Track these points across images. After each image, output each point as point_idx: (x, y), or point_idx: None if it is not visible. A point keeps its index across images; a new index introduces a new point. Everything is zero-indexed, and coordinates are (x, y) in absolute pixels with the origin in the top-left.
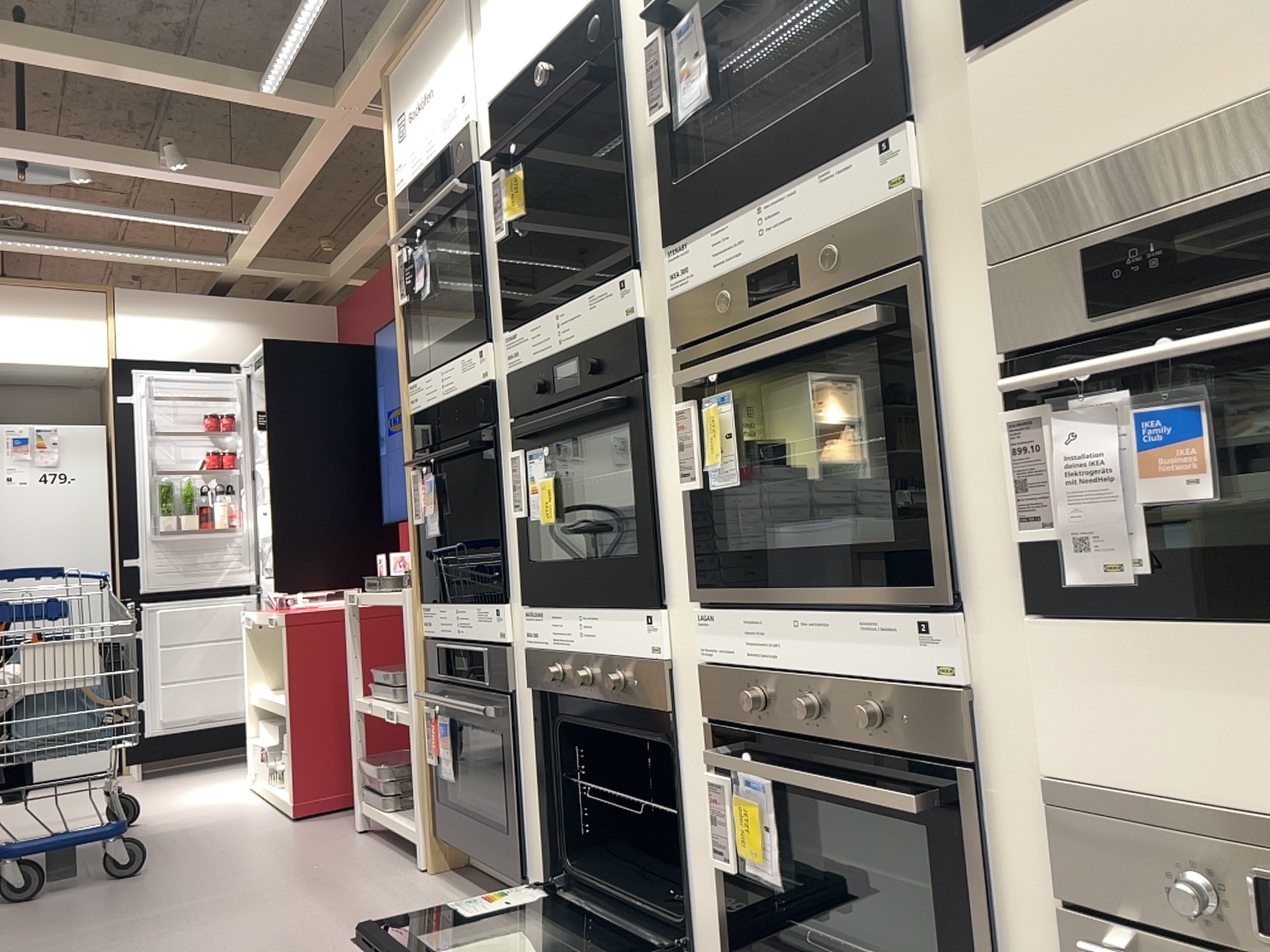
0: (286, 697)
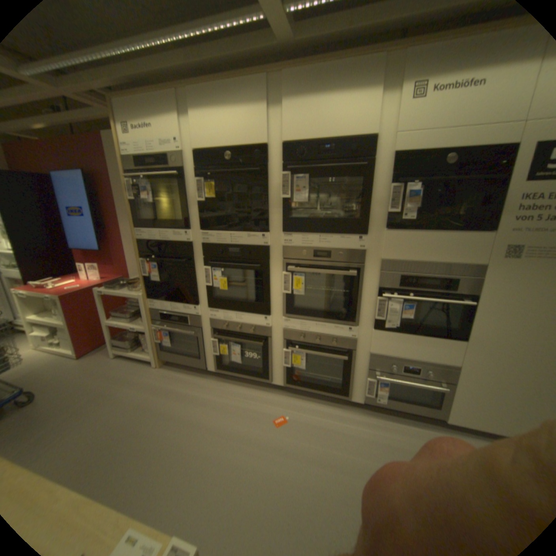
0: (58, 322)
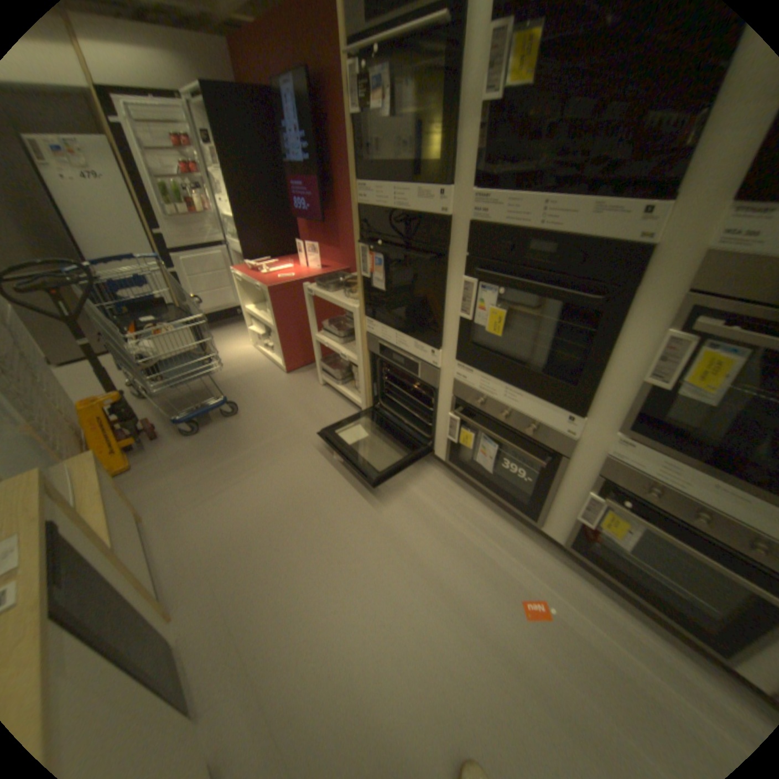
0: (268, 319)
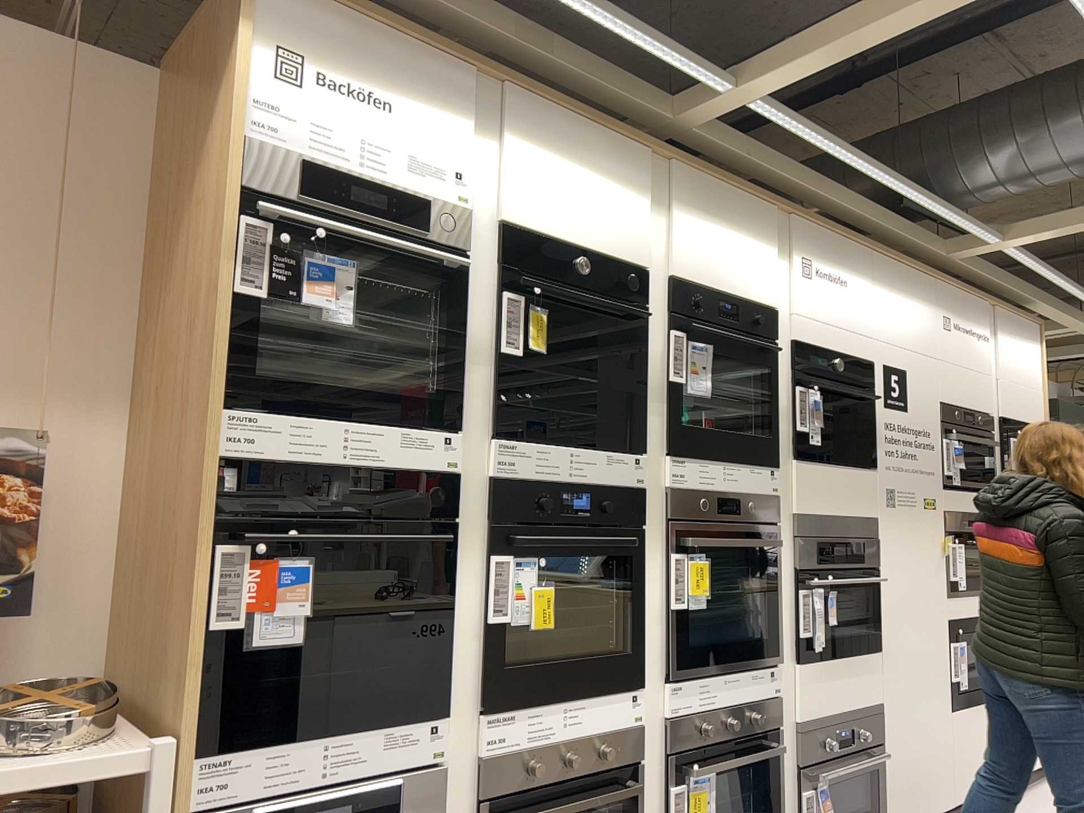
0: None
